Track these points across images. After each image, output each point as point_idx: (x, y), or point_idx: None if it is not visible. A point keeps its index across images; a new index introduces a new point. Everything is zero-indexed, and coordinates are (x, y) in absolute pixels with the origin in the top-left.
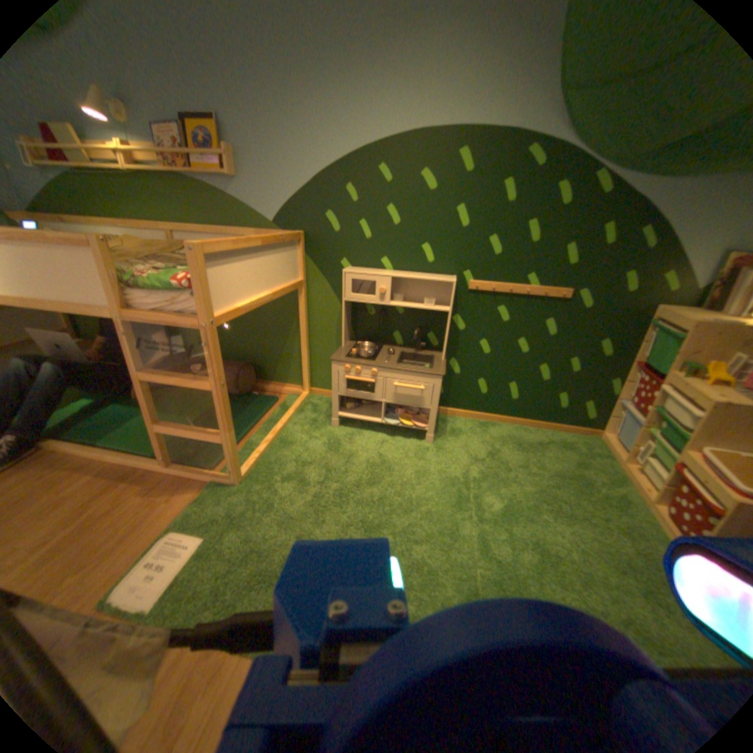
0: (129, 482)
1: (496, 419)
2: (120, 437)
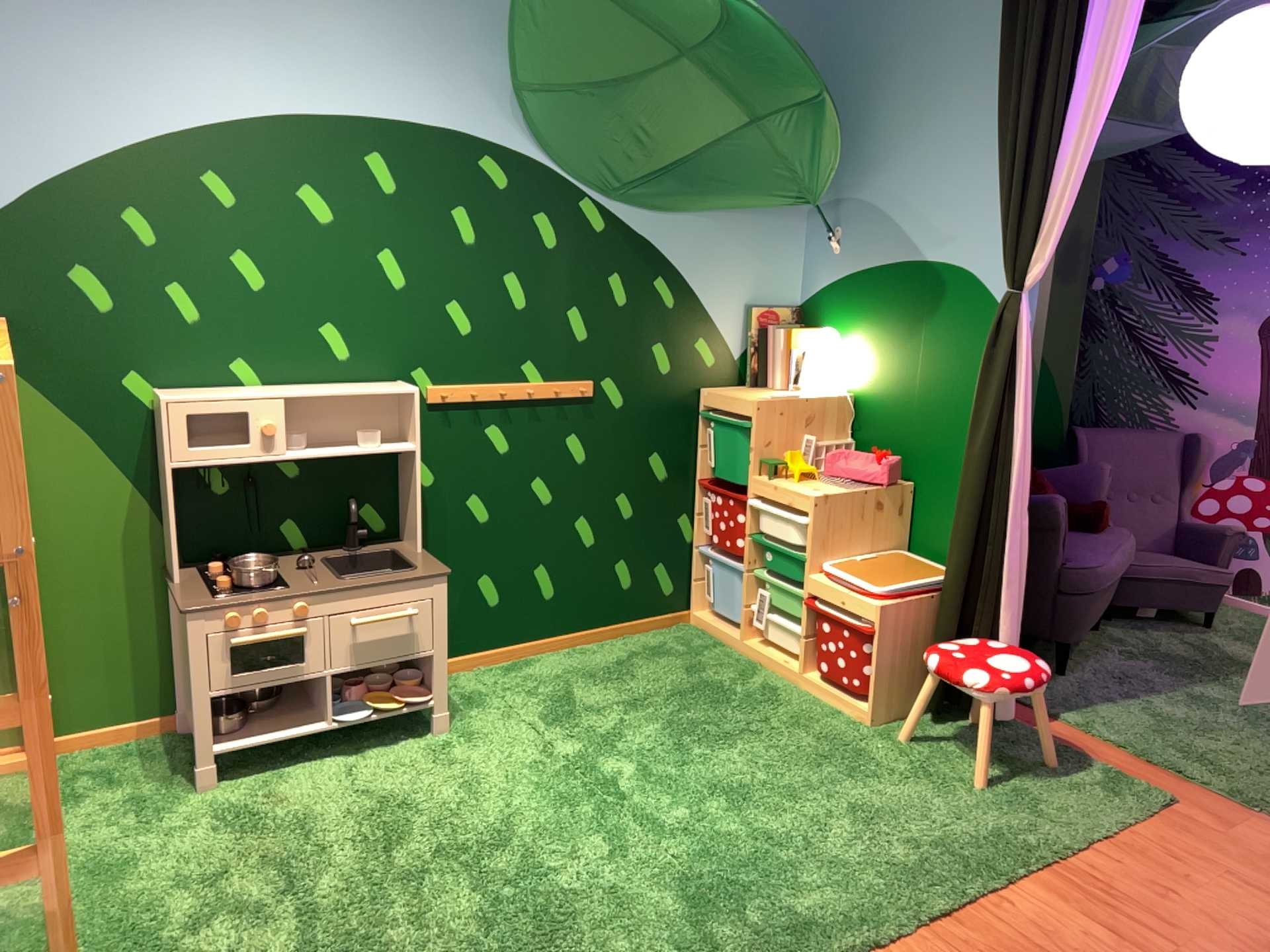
0: None
1: (530, 652)
2: None
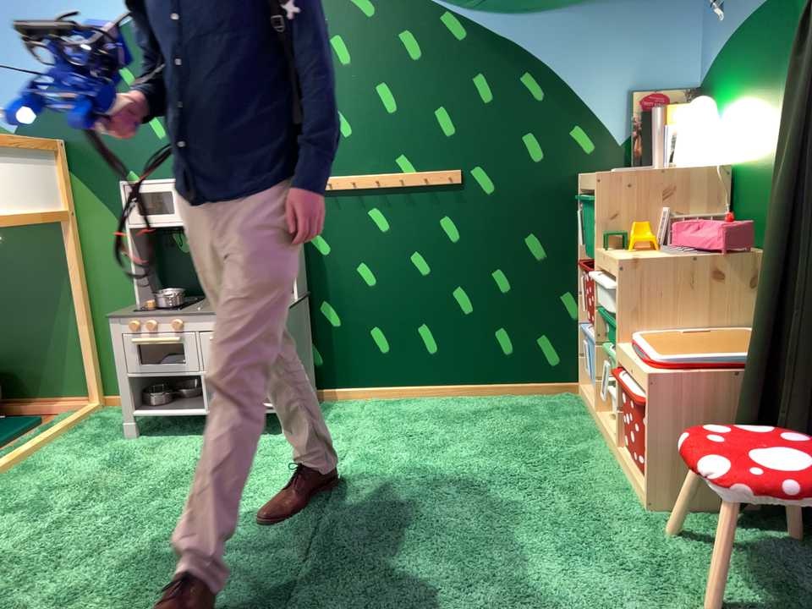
0: None
1: (417, 397)
2: None
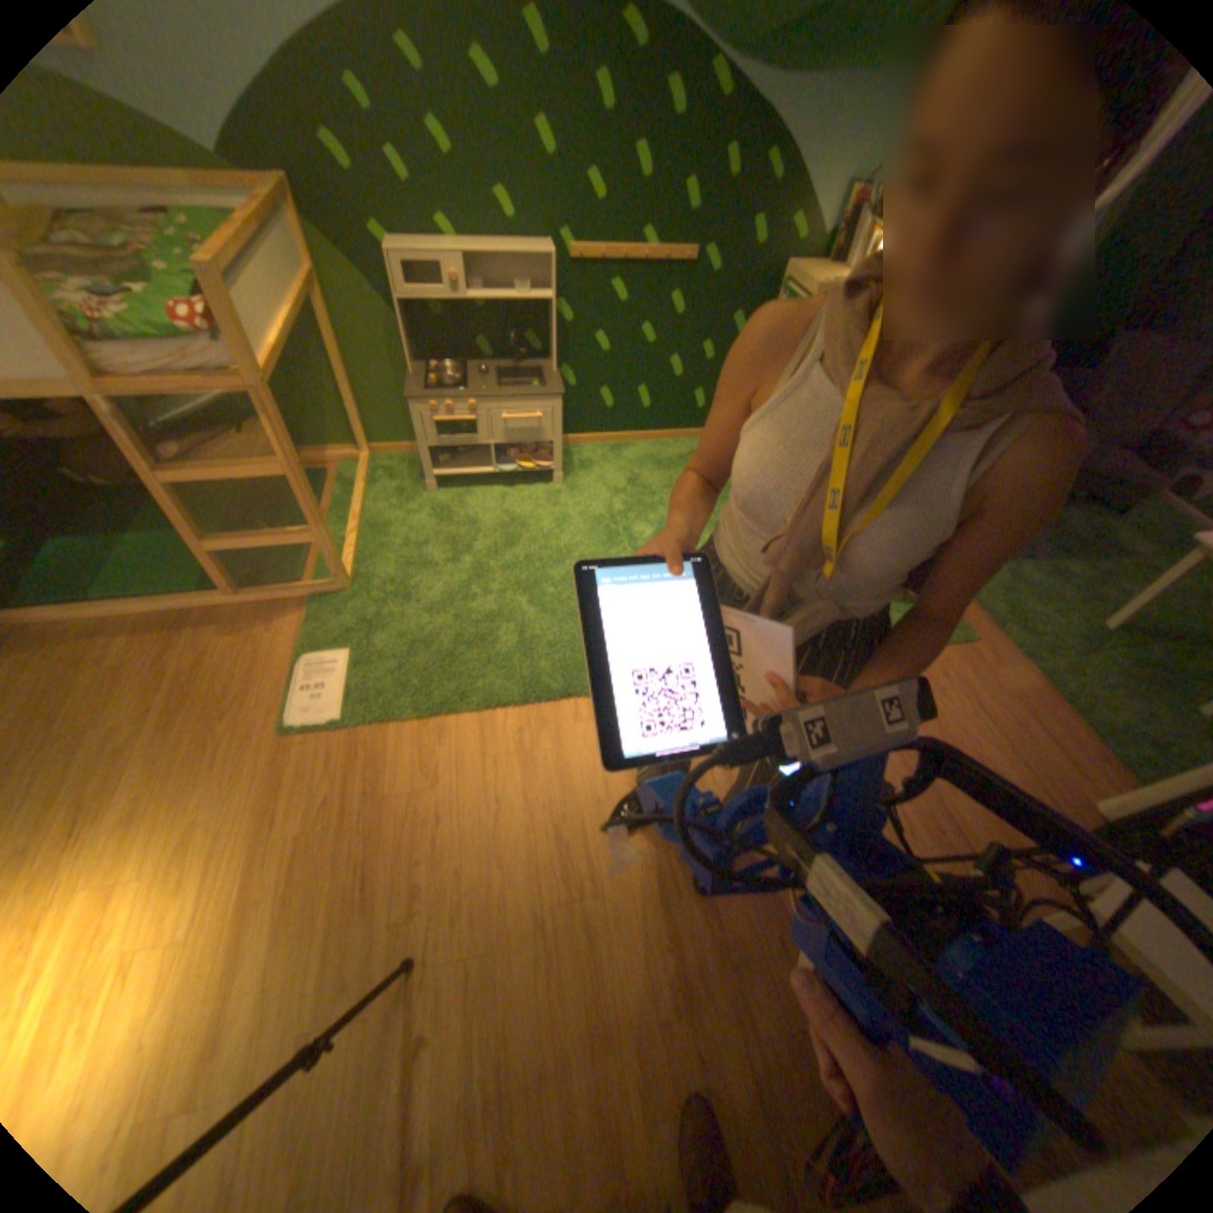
0: (191, 628)
1: (629, 442)
2: (119, 580)
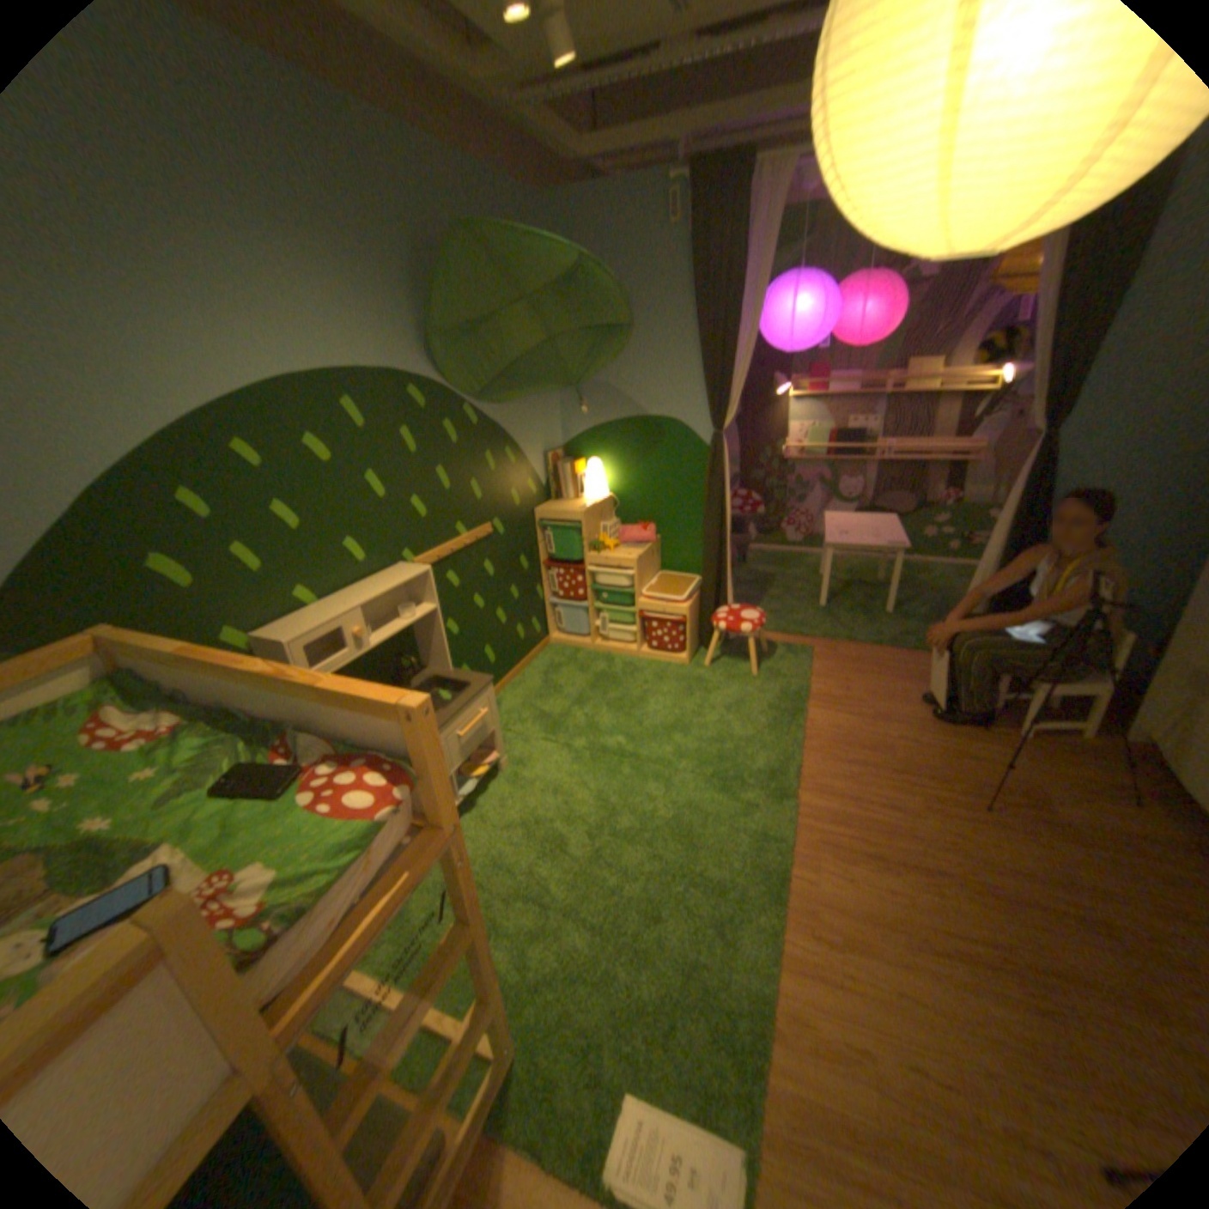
0: None
1: None
2: None
